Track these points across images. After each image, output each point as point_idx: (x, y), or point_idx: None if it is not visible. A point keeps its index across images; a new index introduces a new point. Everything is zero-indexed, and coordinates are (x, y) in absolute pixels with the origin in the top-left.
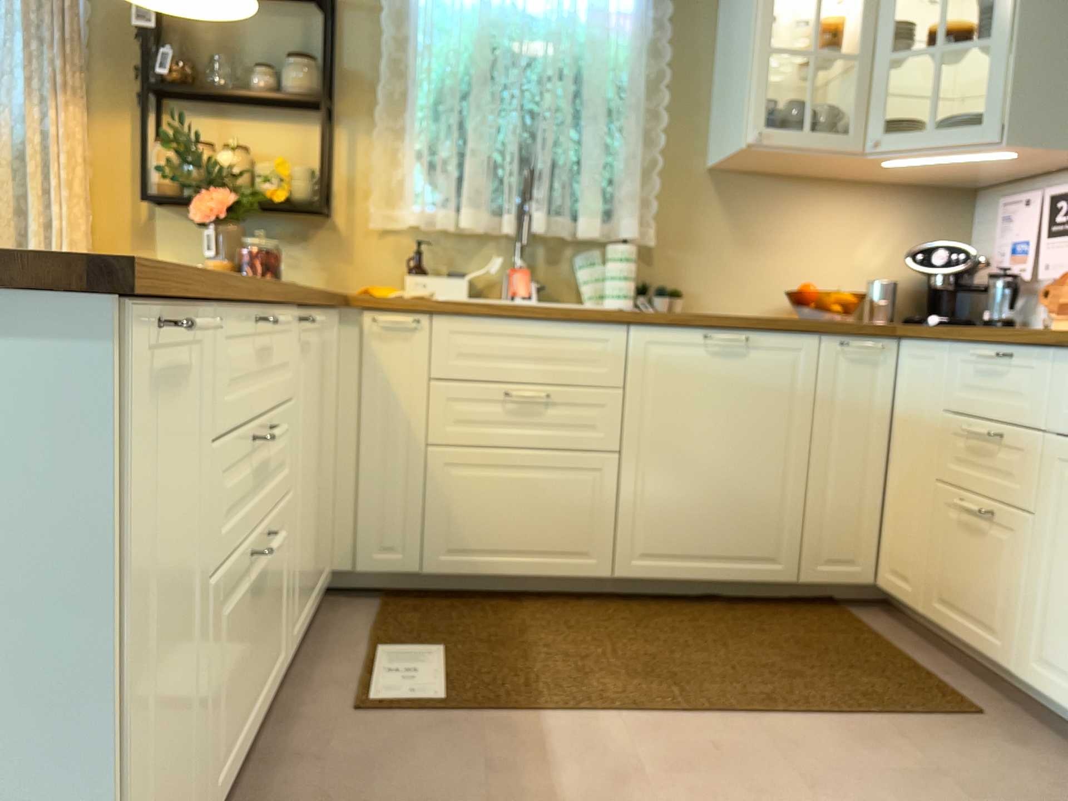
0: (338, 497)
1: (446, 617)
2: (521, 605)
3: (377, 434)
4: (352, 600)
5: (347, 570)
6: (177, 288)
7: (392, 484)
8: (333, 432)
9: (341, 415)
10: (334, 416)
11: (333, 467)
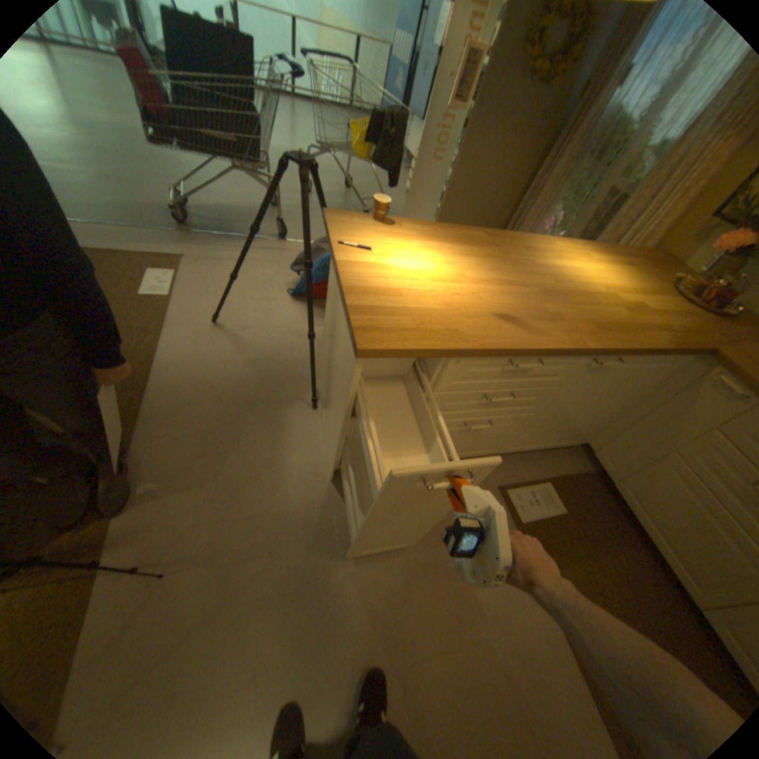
0: (618, 426)
1: (600, 509)
2: (643, 550)
3: (660, 422)
4: (587, 460)
5: (595, 451)
6: (419, 354)
7: (643, 447)
8: (641, 402)
9: (655, 399)
10: (648, 397)
11: (626, 413)
